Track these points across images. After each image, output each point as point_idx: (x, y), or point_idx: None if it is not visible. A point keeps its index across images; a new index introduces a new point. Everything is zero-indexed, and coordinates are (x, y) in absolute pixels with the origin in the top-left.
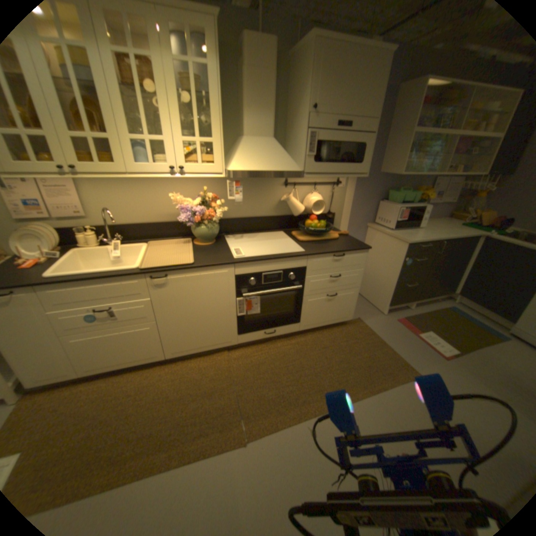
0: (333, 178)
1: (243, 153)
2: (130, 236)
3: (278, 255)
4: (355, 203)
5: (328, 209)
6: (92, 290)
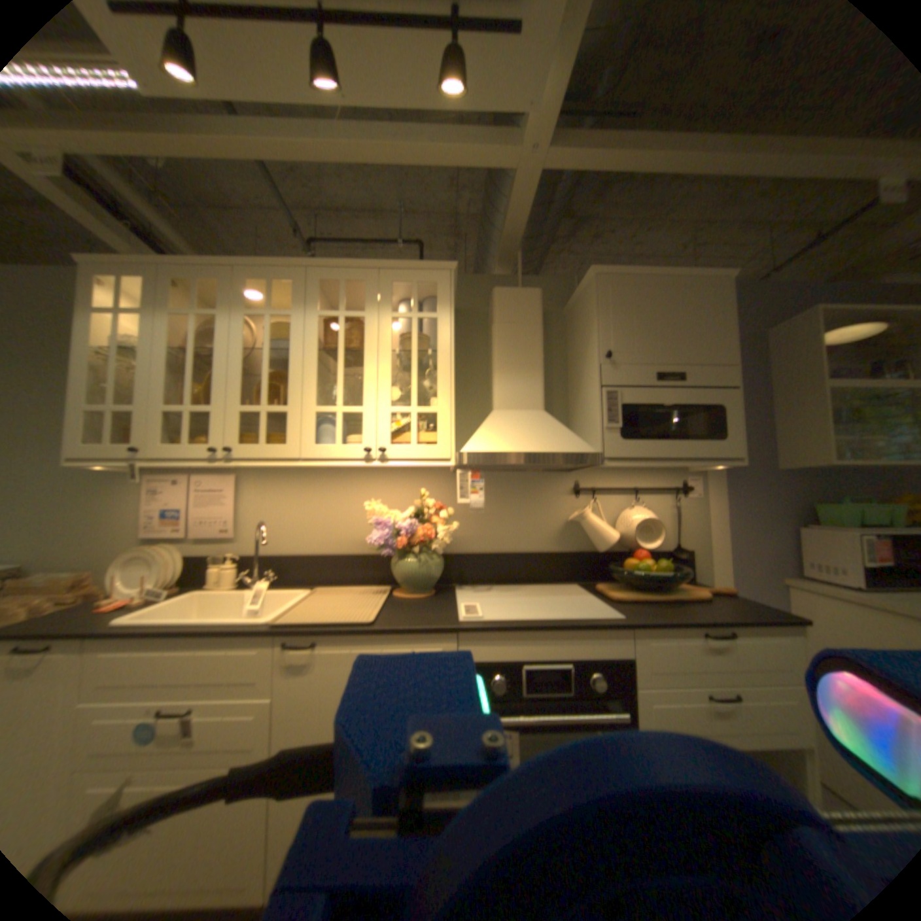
0: (672, 481)
1: (486, 429)
2: (288, 577)
3: (559, 622)
4: (736, 530)
5: (675, 541)
6: (168, 662)
